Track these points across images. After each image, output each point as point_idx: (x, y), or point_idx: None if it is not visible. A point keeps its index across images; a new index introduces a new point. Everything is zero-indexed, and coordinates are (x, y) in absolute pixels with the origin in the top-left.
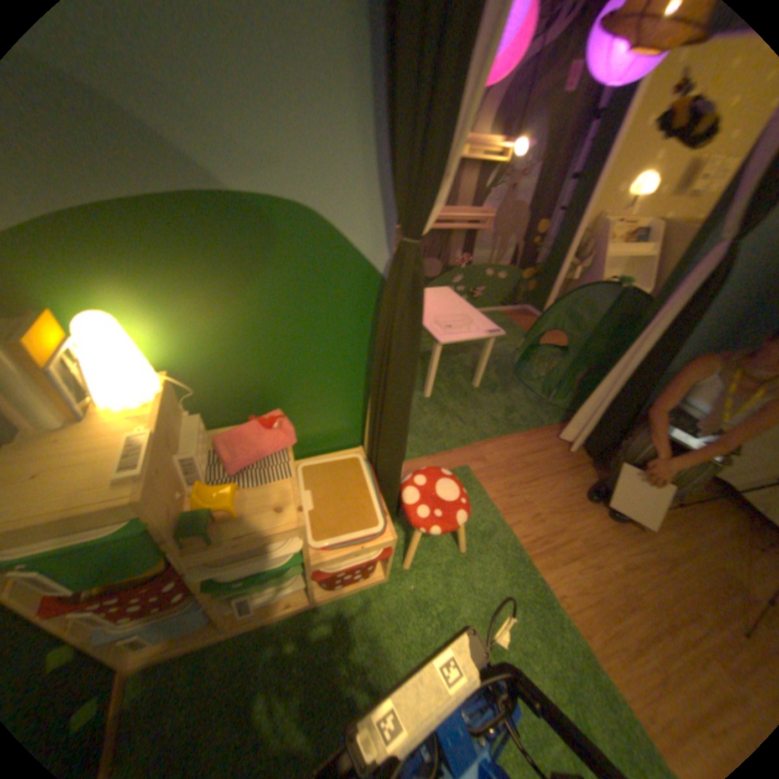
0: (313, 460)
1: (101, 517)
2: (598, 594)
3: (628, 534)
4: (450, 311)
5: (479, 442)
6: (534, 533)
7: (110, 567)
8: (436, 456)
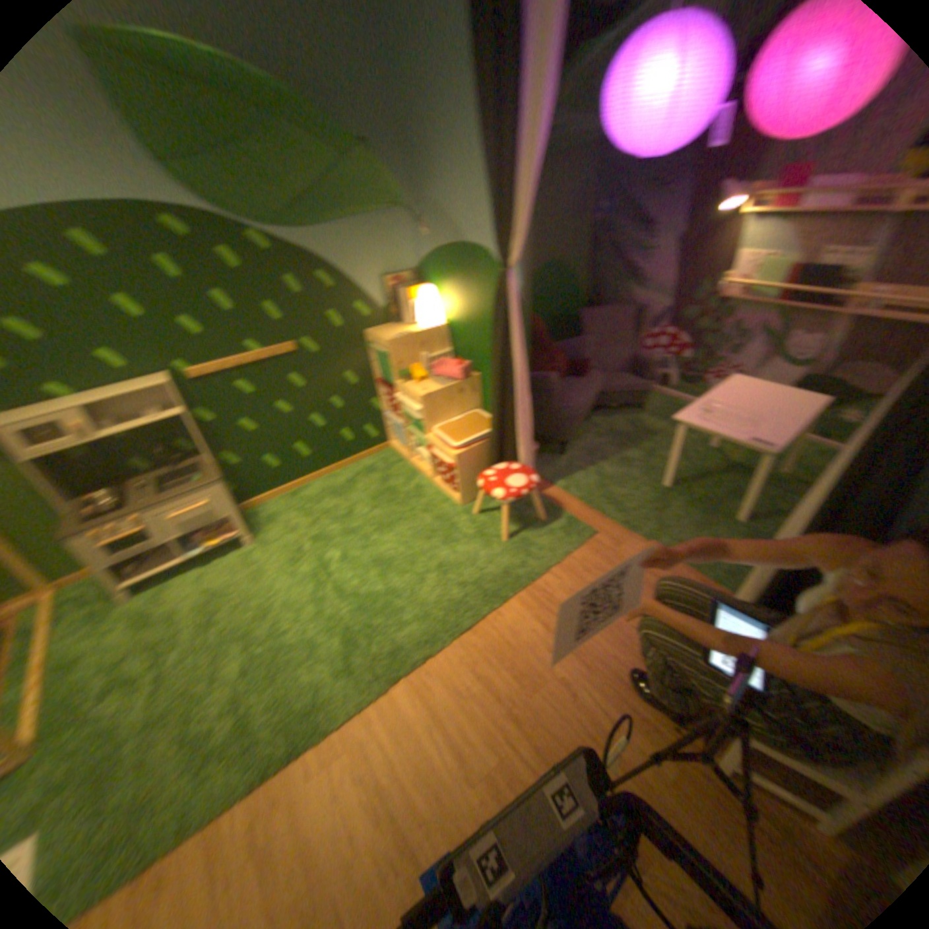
0: (482, 415)
1: (381, 346)
2: (518, 649)
3: (622, 700)
4: (762, 411)
5: (640, 539)
6: (554, 594)
7: (381, 370)
8: (589, 511)
